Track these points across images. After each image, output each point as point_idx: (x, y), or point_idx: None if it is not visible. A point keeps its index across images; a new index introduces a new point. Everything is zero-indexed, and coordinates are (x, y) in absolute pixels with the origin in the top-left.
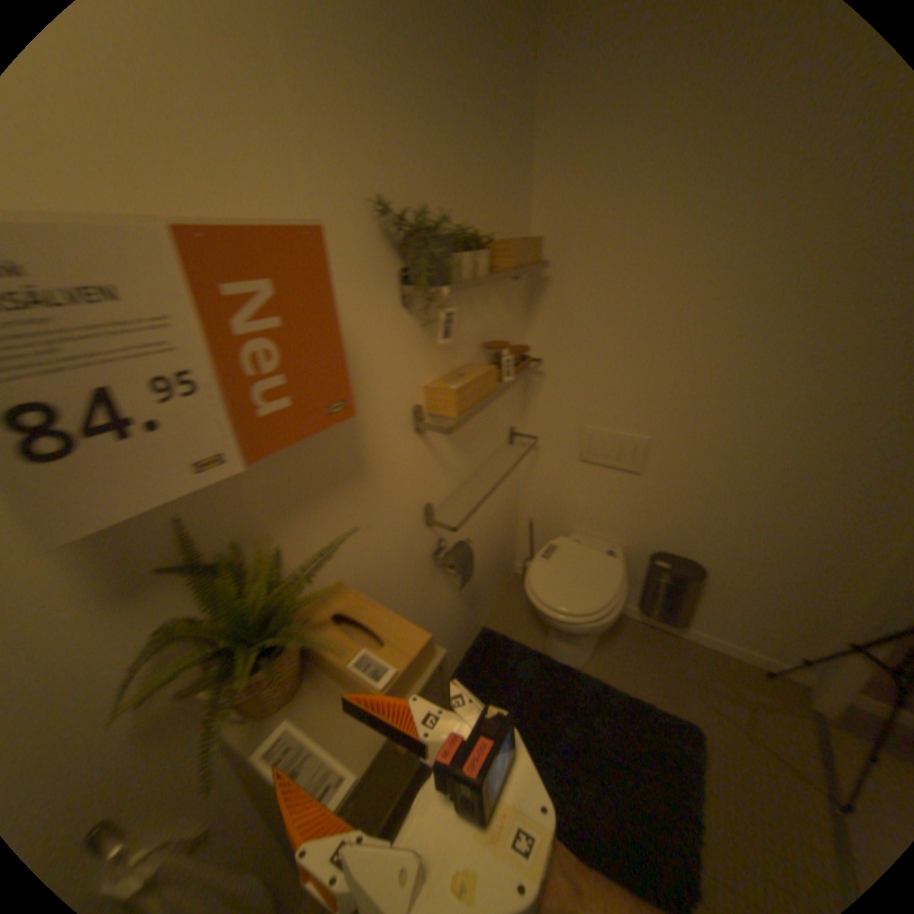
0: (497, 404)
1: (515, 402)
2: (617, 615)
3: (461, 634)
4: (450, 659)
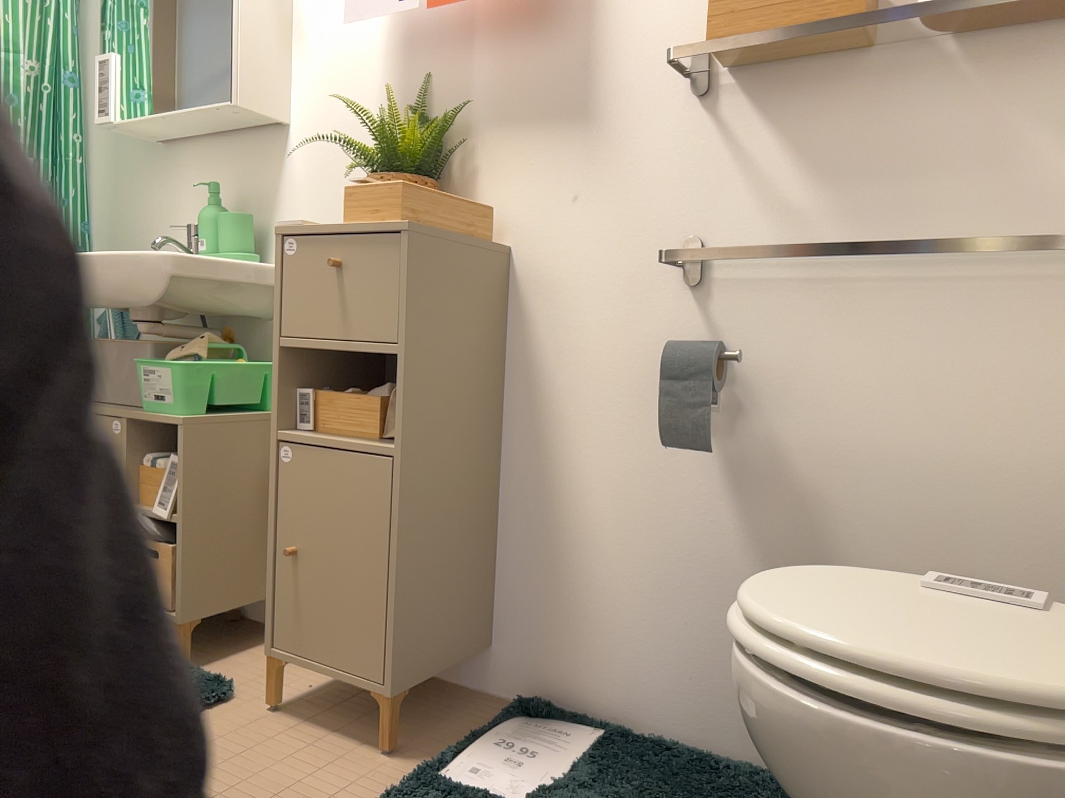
0: (1031, 116)
1: None
2: (840, 729)
3: None
4: (704, 711)
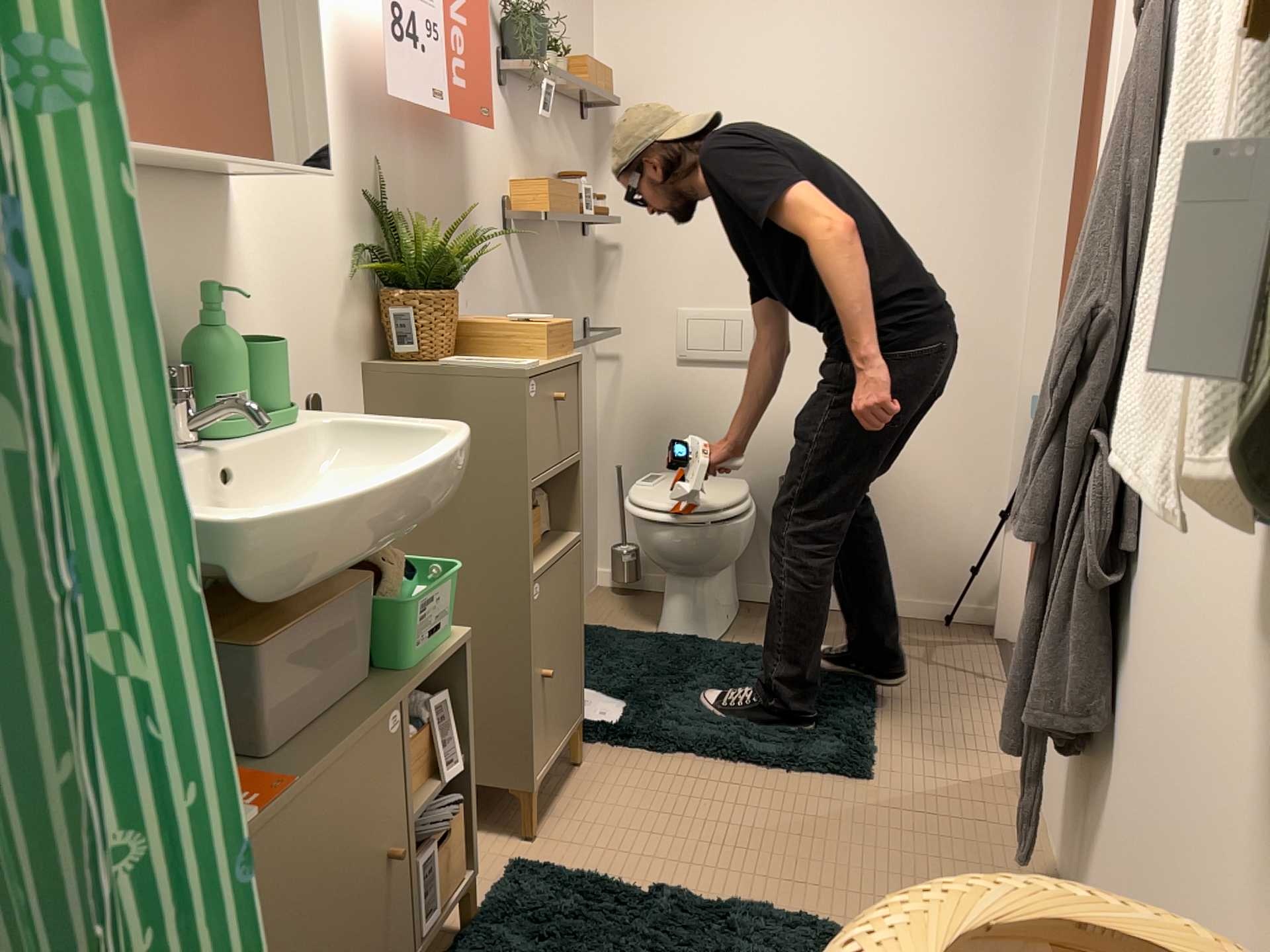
0: (573, 272)
1: (589, 287)
2: (749, 522)
3: None
4: None
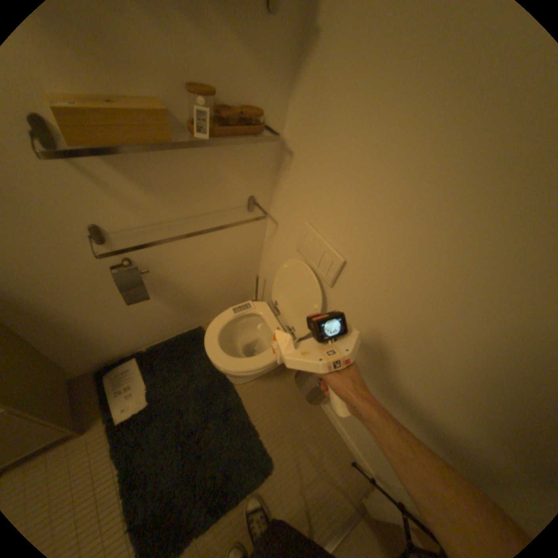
0: (226, 164)
1: (260, 172)
2: (253, 373)
3: (173, 323)
4: (159, 334)
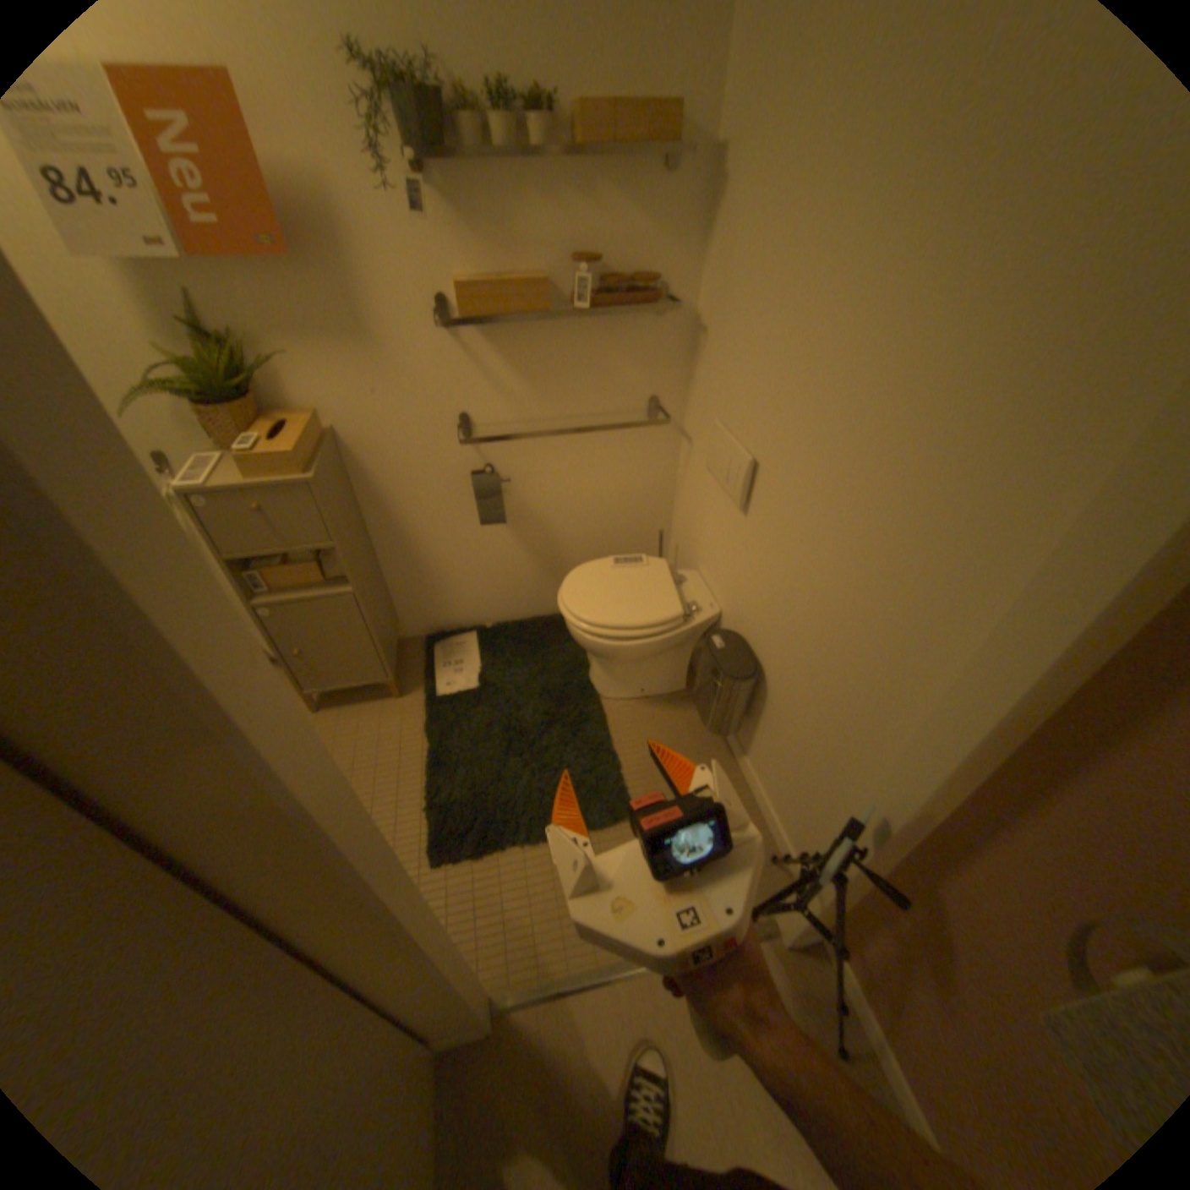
0: (618, 350)
1: (666, 363)
2: (620, 647)
3: (533, 595)
4: (512, 607)
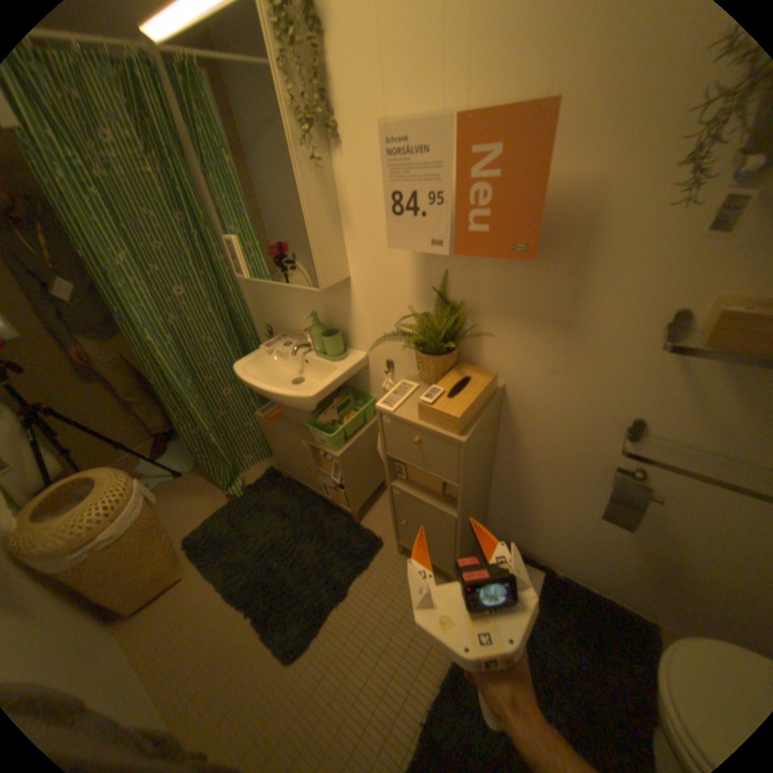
0: None
1: None
2: None
3: (624, 584)
4: (594, 577)
